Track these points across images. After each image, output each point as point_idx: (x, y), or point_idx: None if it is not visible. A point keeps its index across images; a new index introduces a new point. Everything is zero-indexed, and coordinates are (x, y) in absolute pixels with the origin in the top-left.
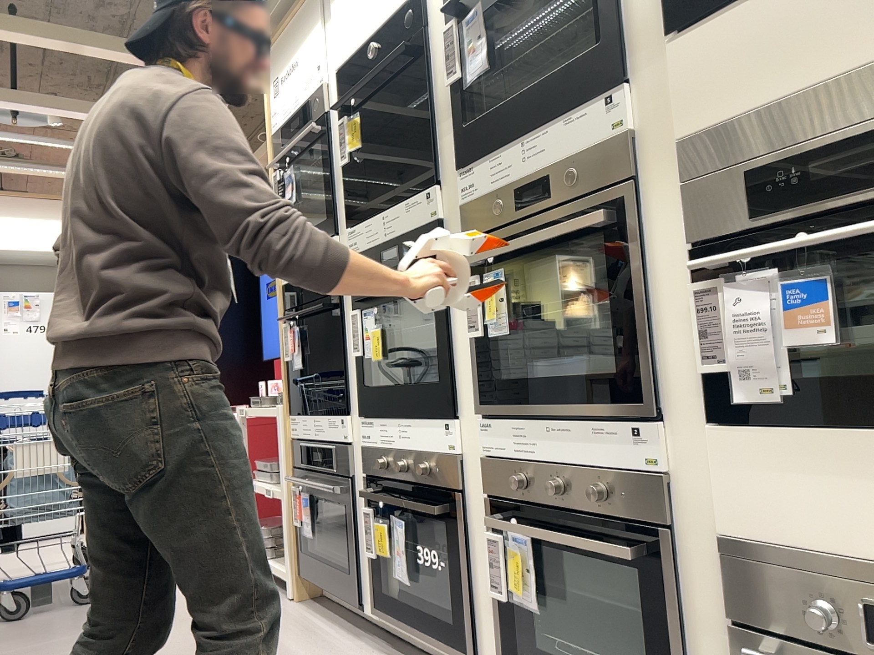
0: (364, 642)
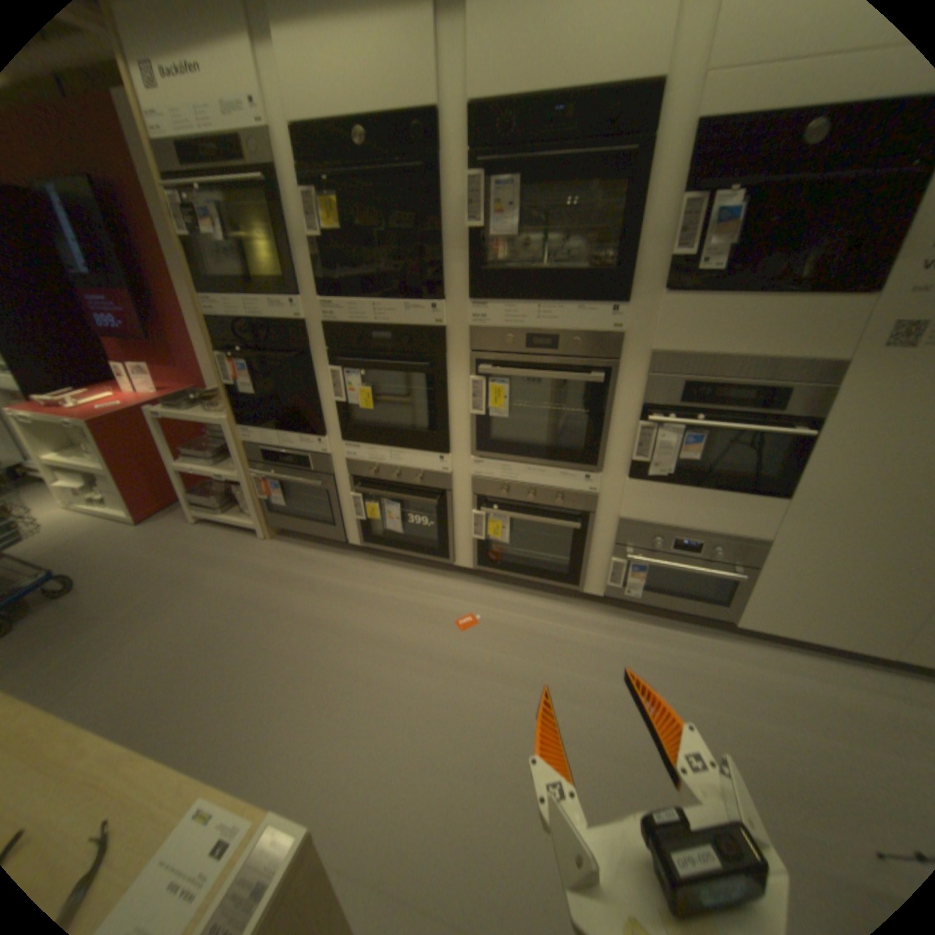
0: (351, 558)
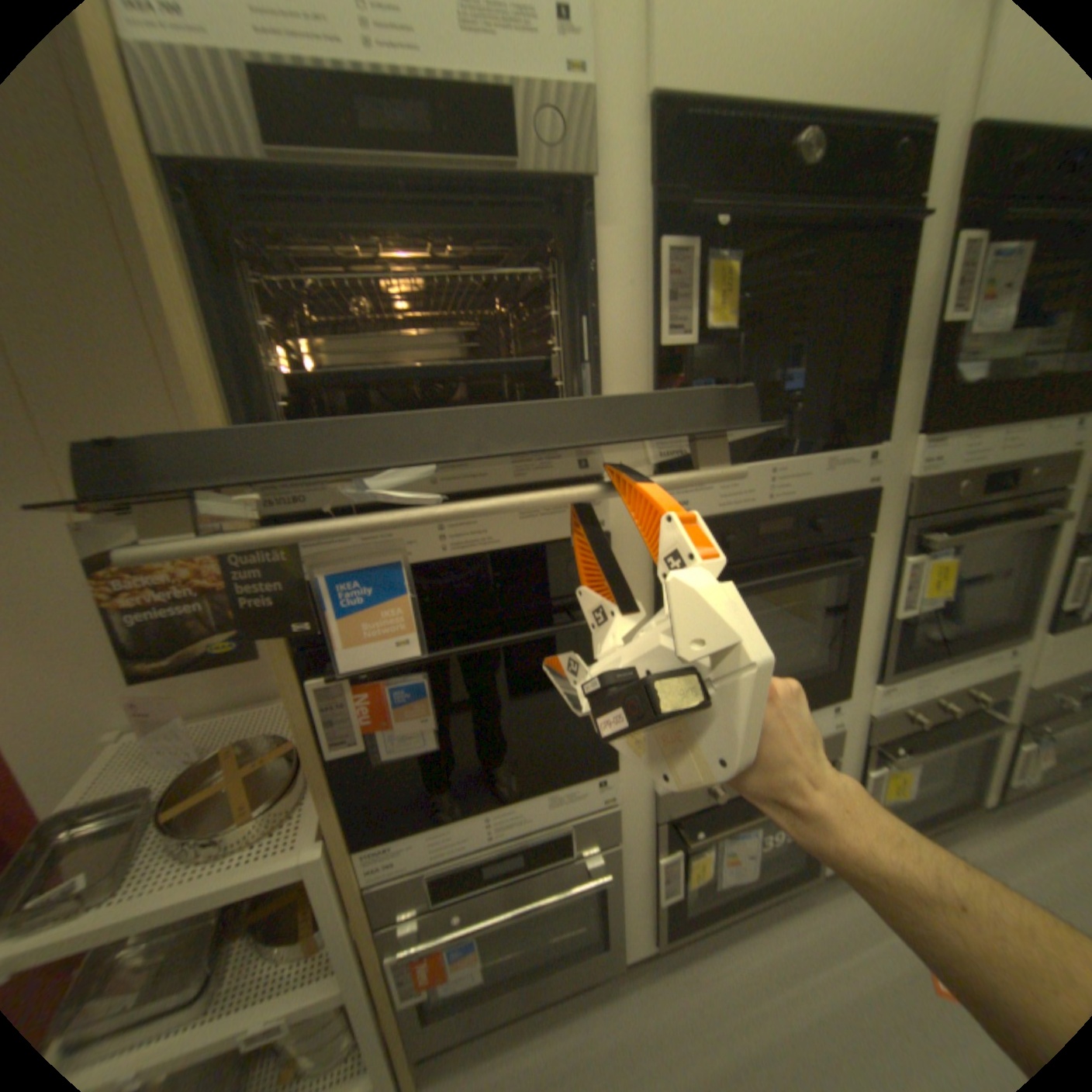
0: (630, 993)
